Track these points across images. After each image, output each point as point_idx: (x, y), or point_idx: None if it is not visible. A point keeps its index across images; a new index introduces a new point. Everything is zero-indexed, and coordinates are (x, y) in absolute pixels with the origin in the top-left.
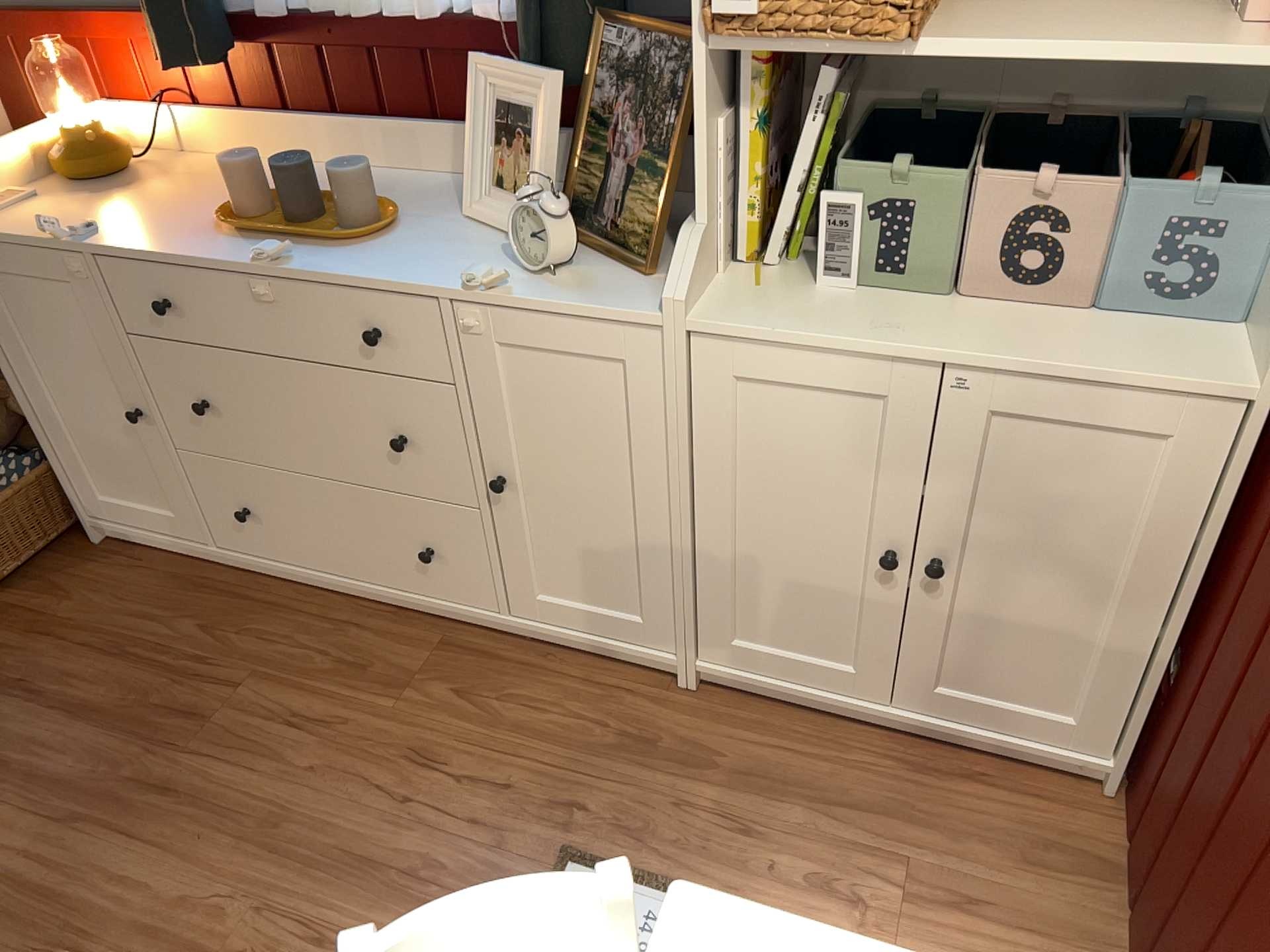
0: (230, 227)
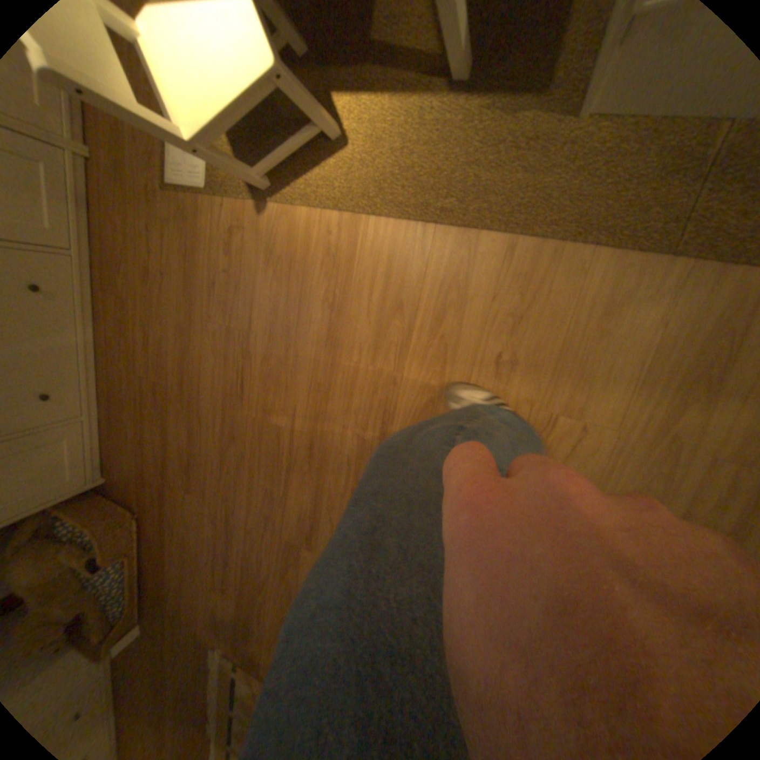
0: None
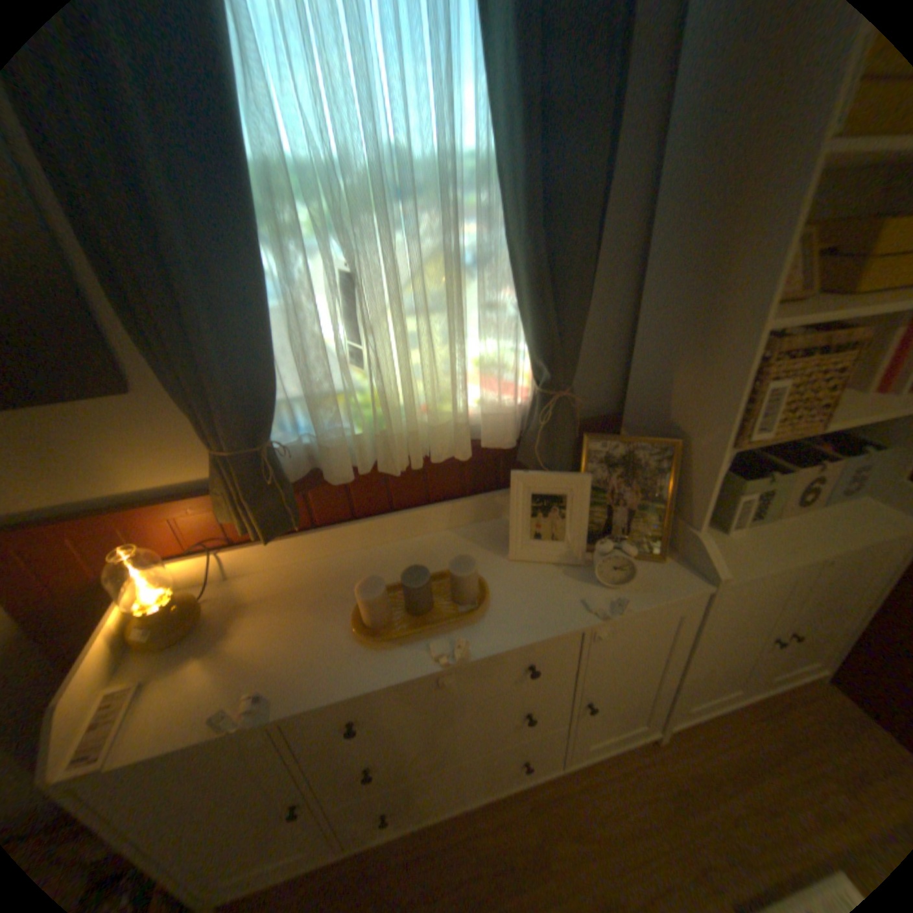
0: (375, 641)
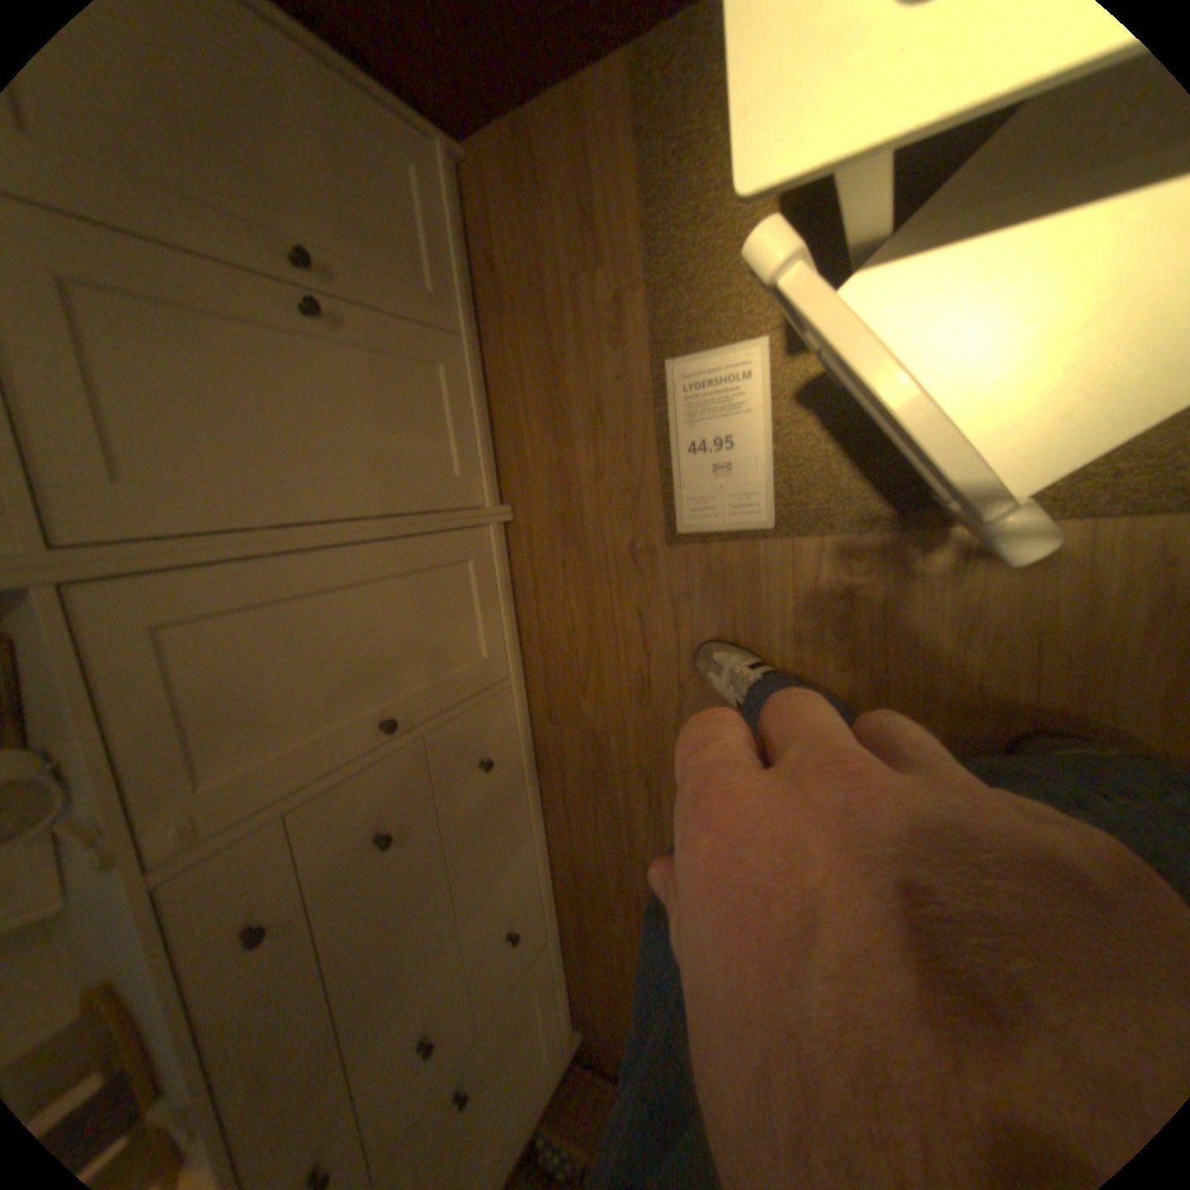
0: None
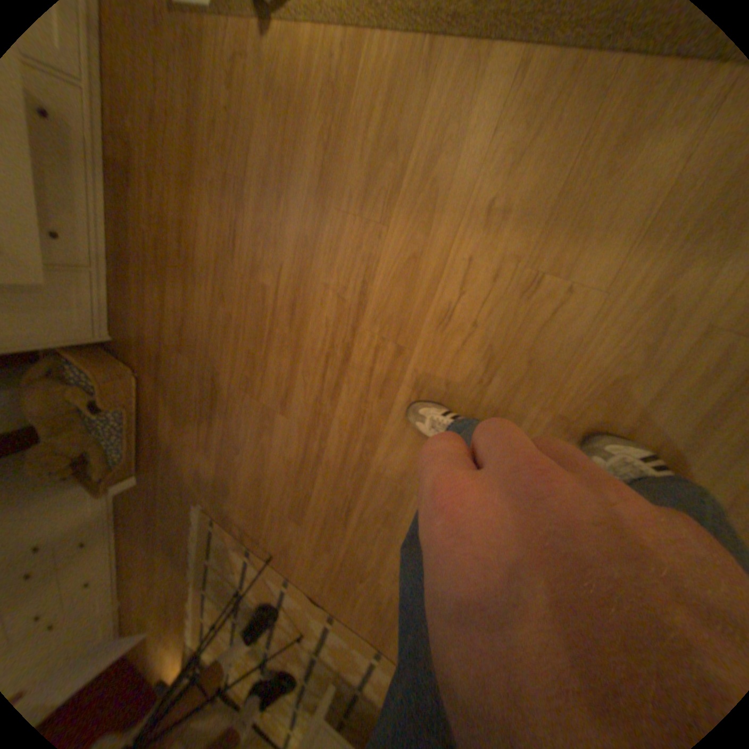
0: None
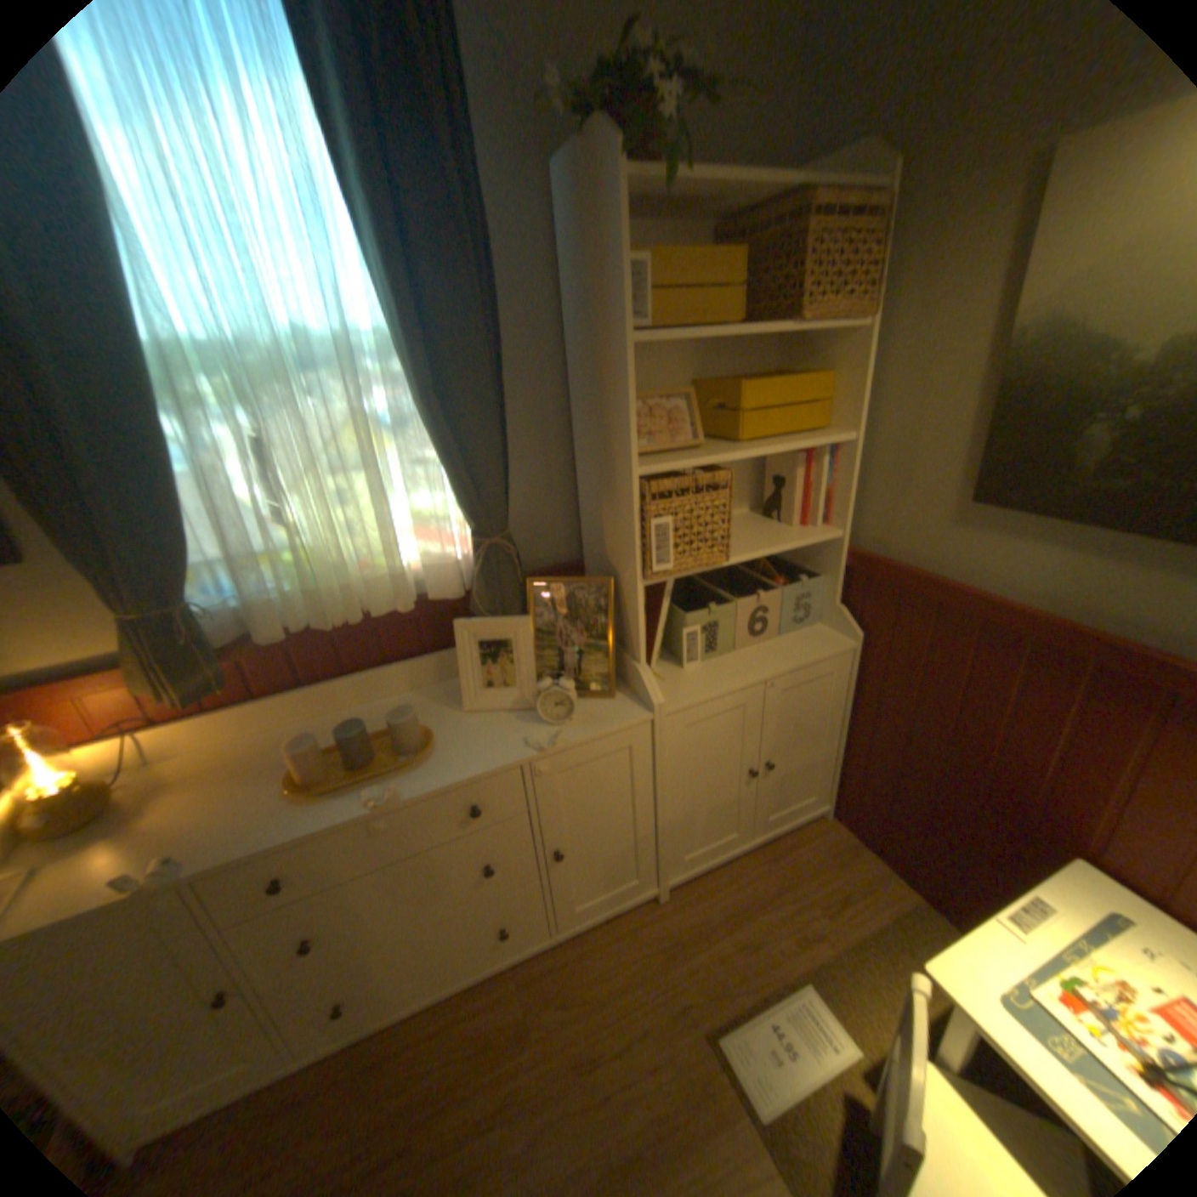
0: (302, 796)
